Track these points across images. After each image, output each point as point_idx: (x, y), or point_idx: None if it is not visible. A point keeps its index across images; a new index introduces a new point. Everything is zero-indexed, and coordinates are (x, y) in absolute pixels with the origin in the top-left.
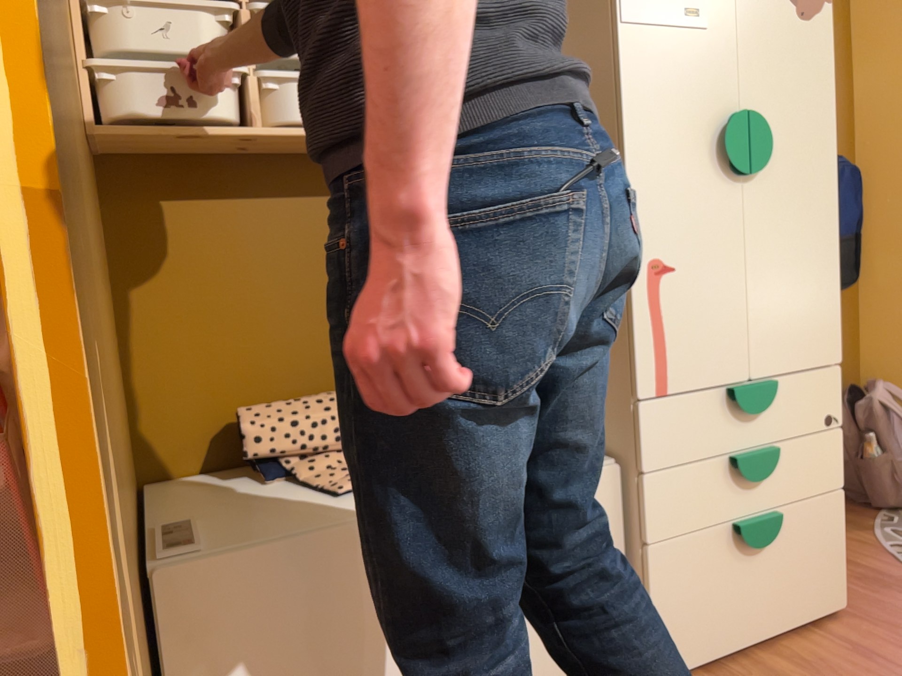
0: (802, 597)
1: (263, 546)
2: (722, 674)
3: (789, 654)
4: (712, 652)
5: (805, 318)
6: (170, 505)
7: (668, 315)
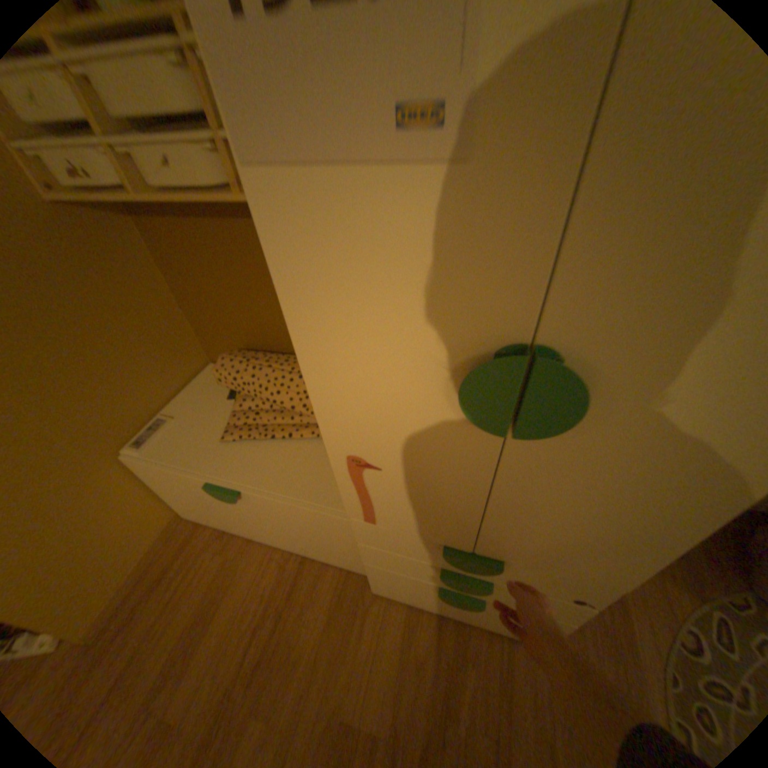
0: (499, 628)
1: (159, 463)
2: (412, 615)
3: (463, 639)
4: (413, 604)
5: (577, 553)
6: (190, 393)
7: (373, 490)
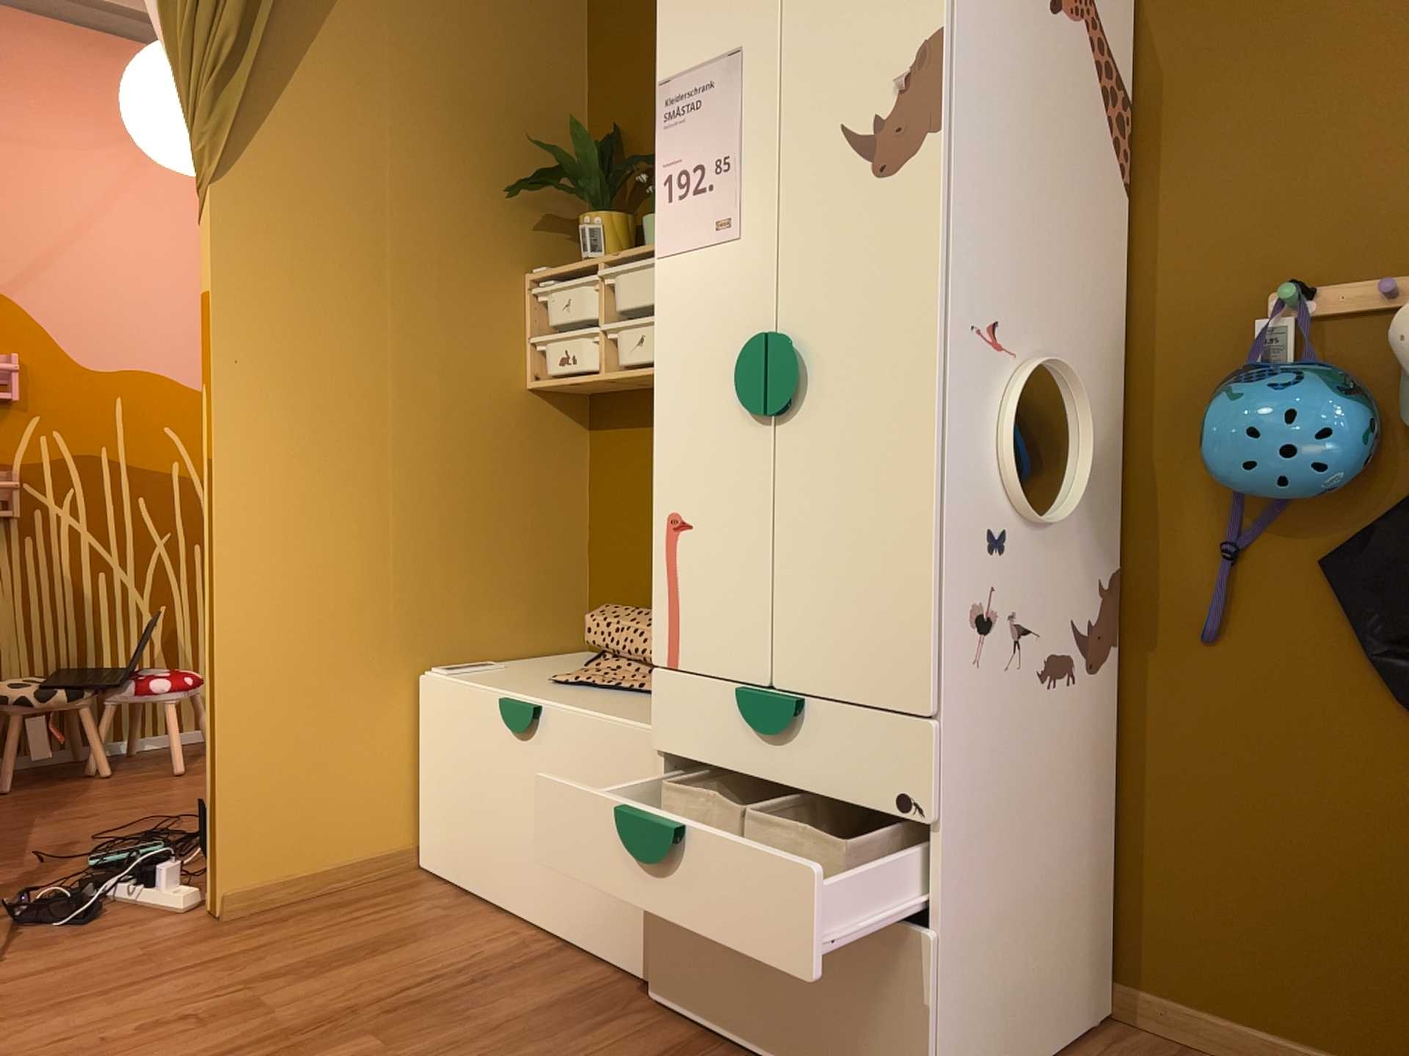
0: (839, 1055)
1: (461, 683)
2: (697, 1045)
3: None
4: (707, 1018)
5: (862, 627)
6: (538, 660)
7: (681, 577)
